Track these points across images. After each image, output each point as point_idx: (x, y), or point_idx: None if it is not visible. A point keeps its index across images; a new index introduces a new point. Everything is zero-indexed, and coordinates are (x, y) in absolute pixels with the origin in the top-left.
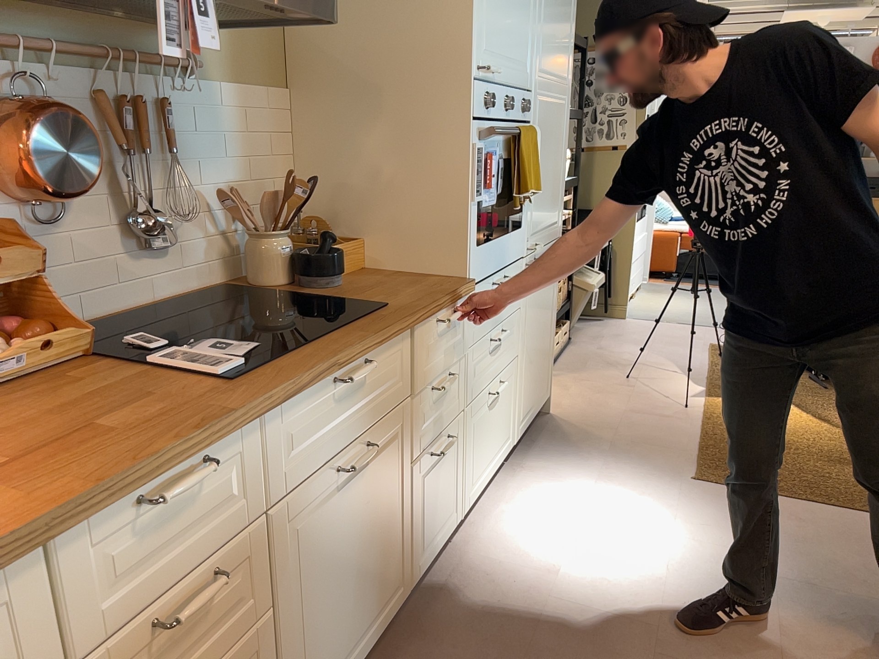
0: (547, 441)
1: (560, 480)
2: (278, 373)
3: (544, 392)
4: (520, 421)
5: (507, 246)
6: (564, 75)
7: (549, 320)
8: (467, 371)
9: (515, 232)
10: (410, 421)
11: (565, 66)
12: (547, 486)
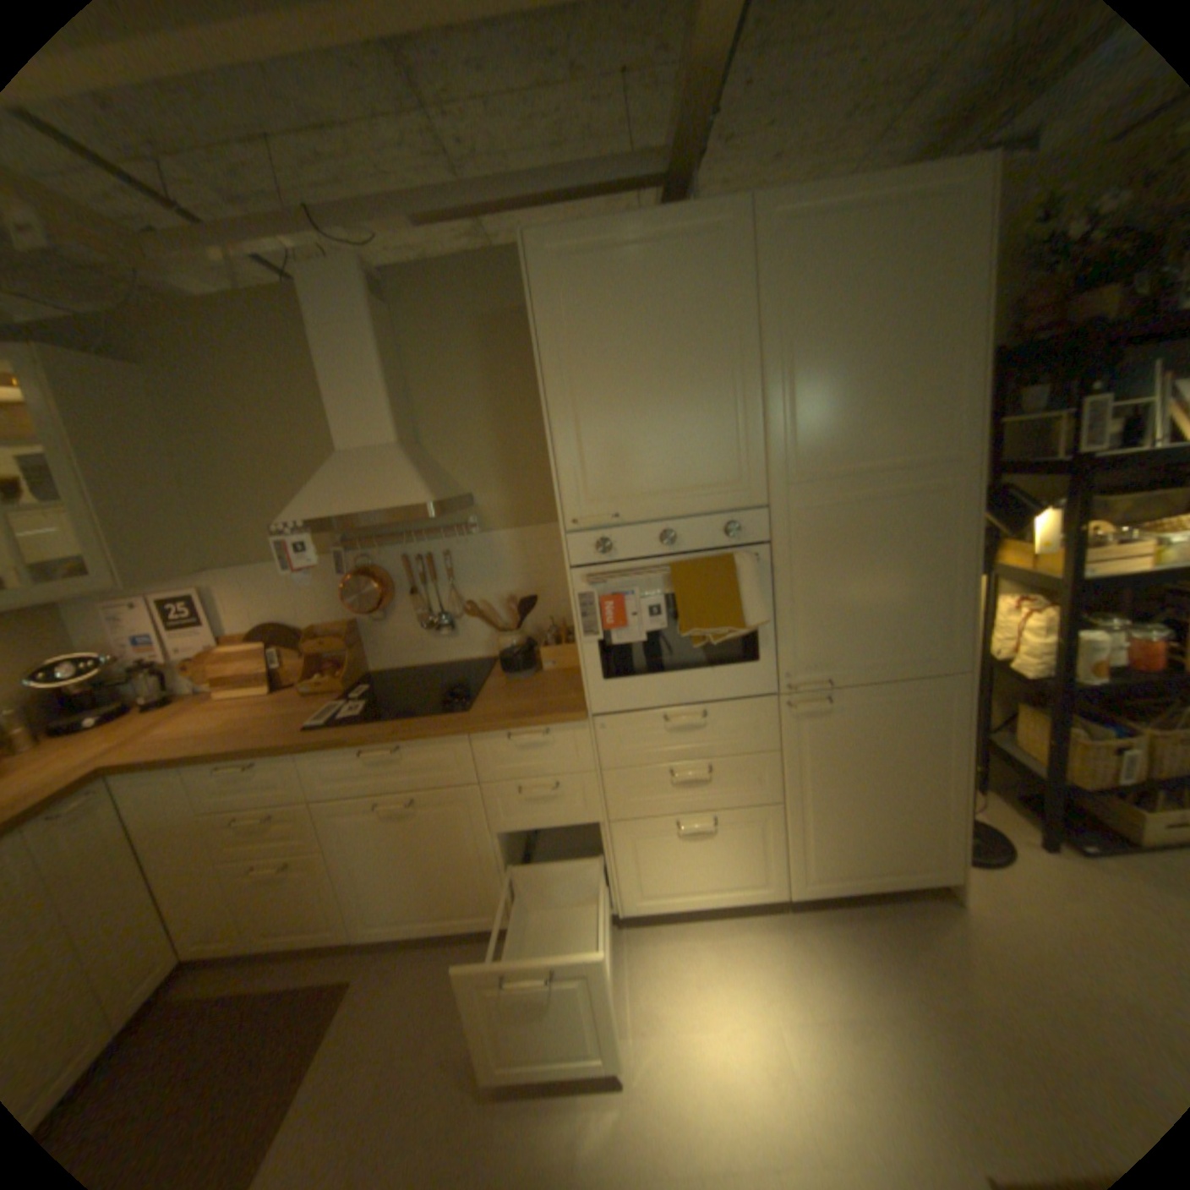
0: (885, 933)
1: (801, 981)
2: (314, 737)
3: (924, 873)
4: (810, 881)
5: (701, 681)
6: (928, 451)
7: (924, 782)
8: (605, 789)
9: (733, 667)
10: (483, 803)
11: (928, 436)
12: (778, 972)
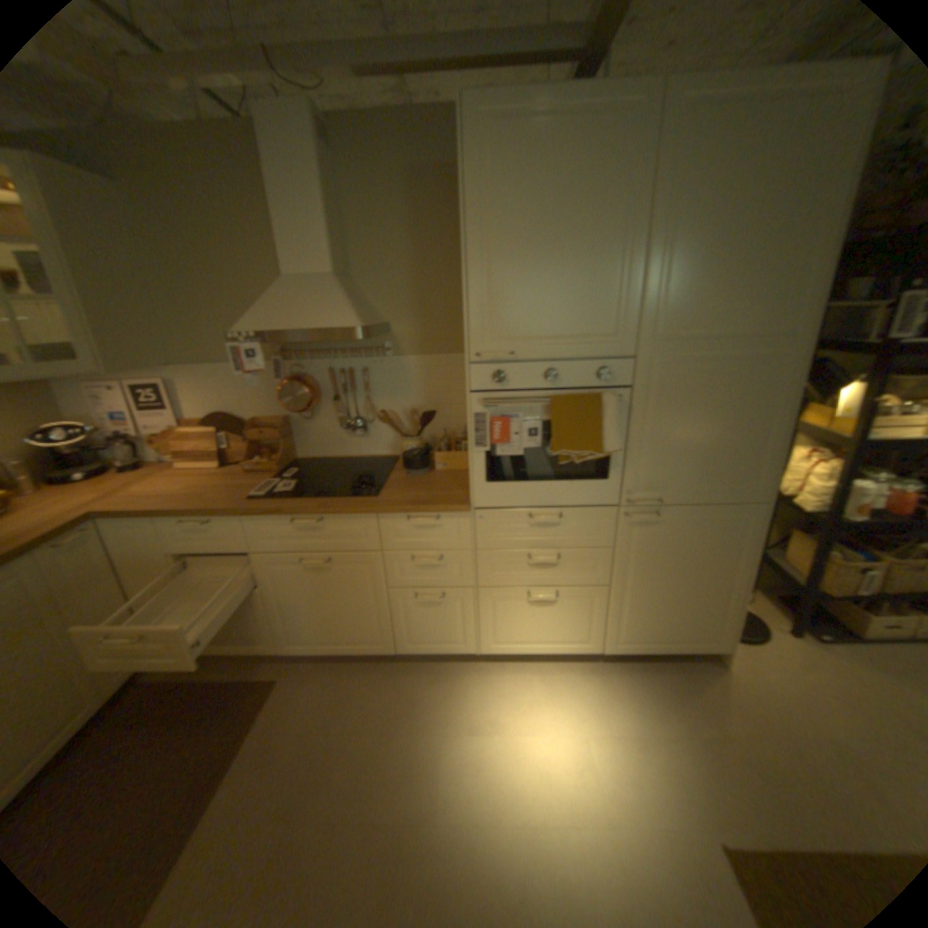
0: (669, 682)
1: (606, 709)
2: (259, 504)
3: (705, 643)
4: (620, 642)
5: (562, 490)
6: (772, 324)
7: (717, 580)
8: (478, 563)
9: (588, 482)
10: (385, 565)
11: (774, 312)
12: (589, 701)
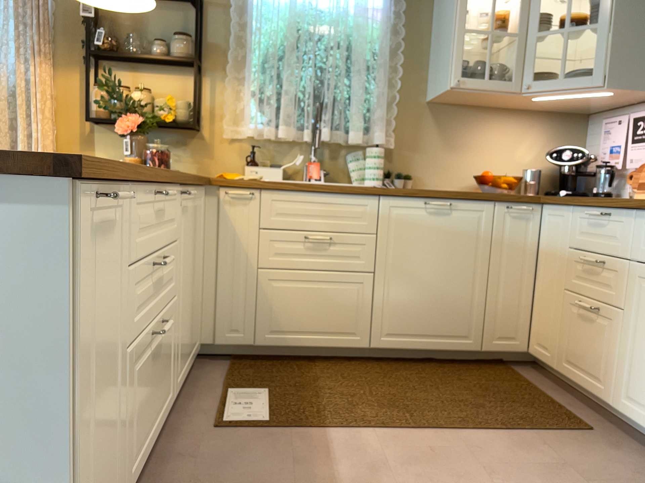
0: None
1: None
2: None
3: None
4: None
5: None
6: None
7: None
8: None
9: None
10: None
11: None
12: None
